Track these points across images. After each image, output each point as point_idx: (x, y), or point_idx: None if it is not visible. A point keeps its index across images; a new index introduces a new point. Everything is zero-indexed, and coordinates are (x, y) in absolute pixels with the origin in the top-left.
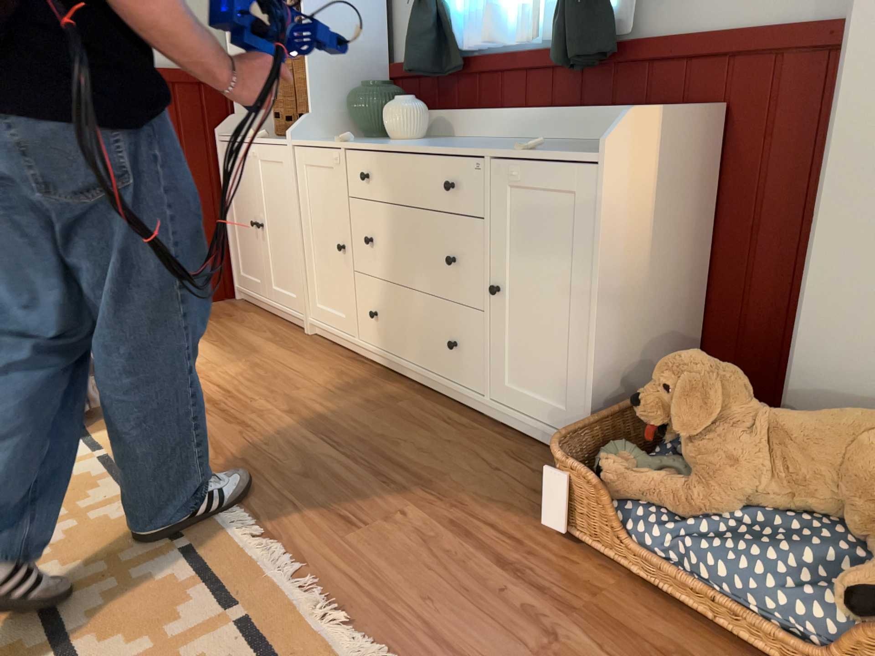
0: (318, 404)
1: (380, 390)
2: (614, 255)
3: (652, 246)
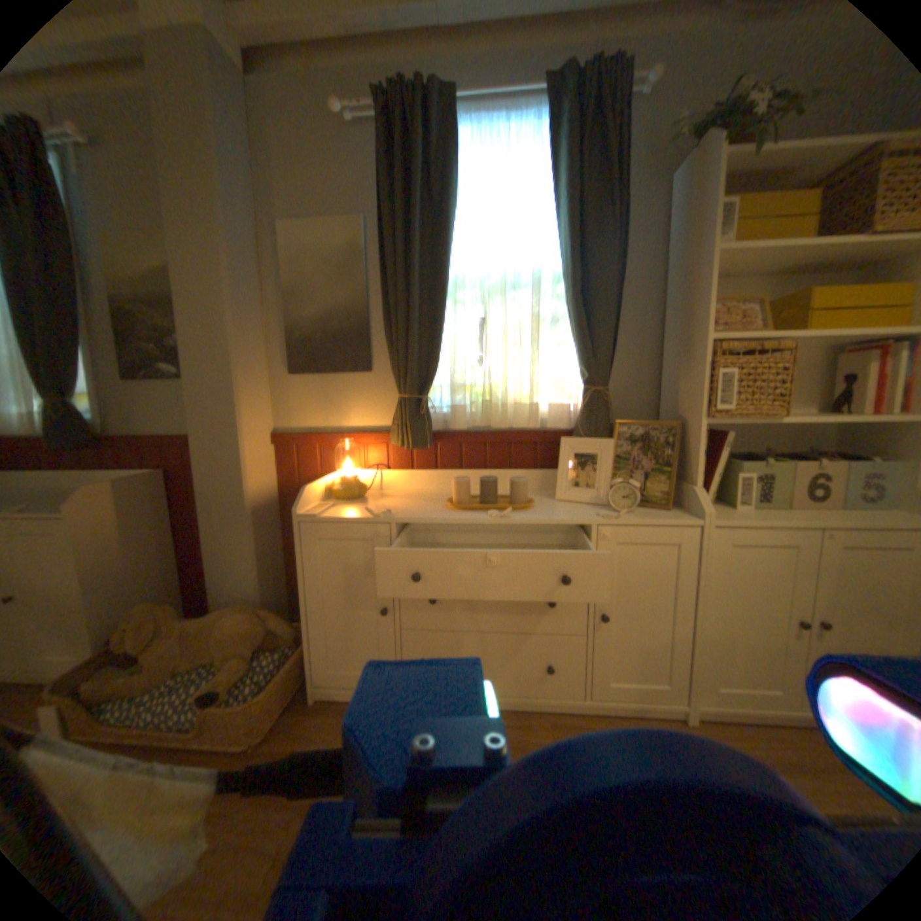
0: None
1: None
2: (91, 564)
3: (125, 550)
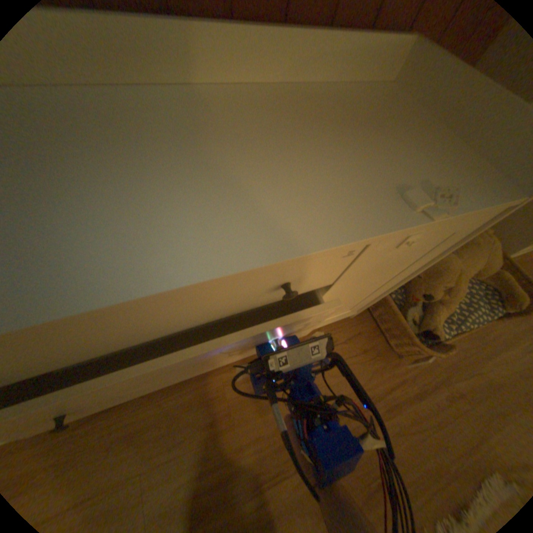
0: (192, 478)
1: (191, 403)
2: None
3: None
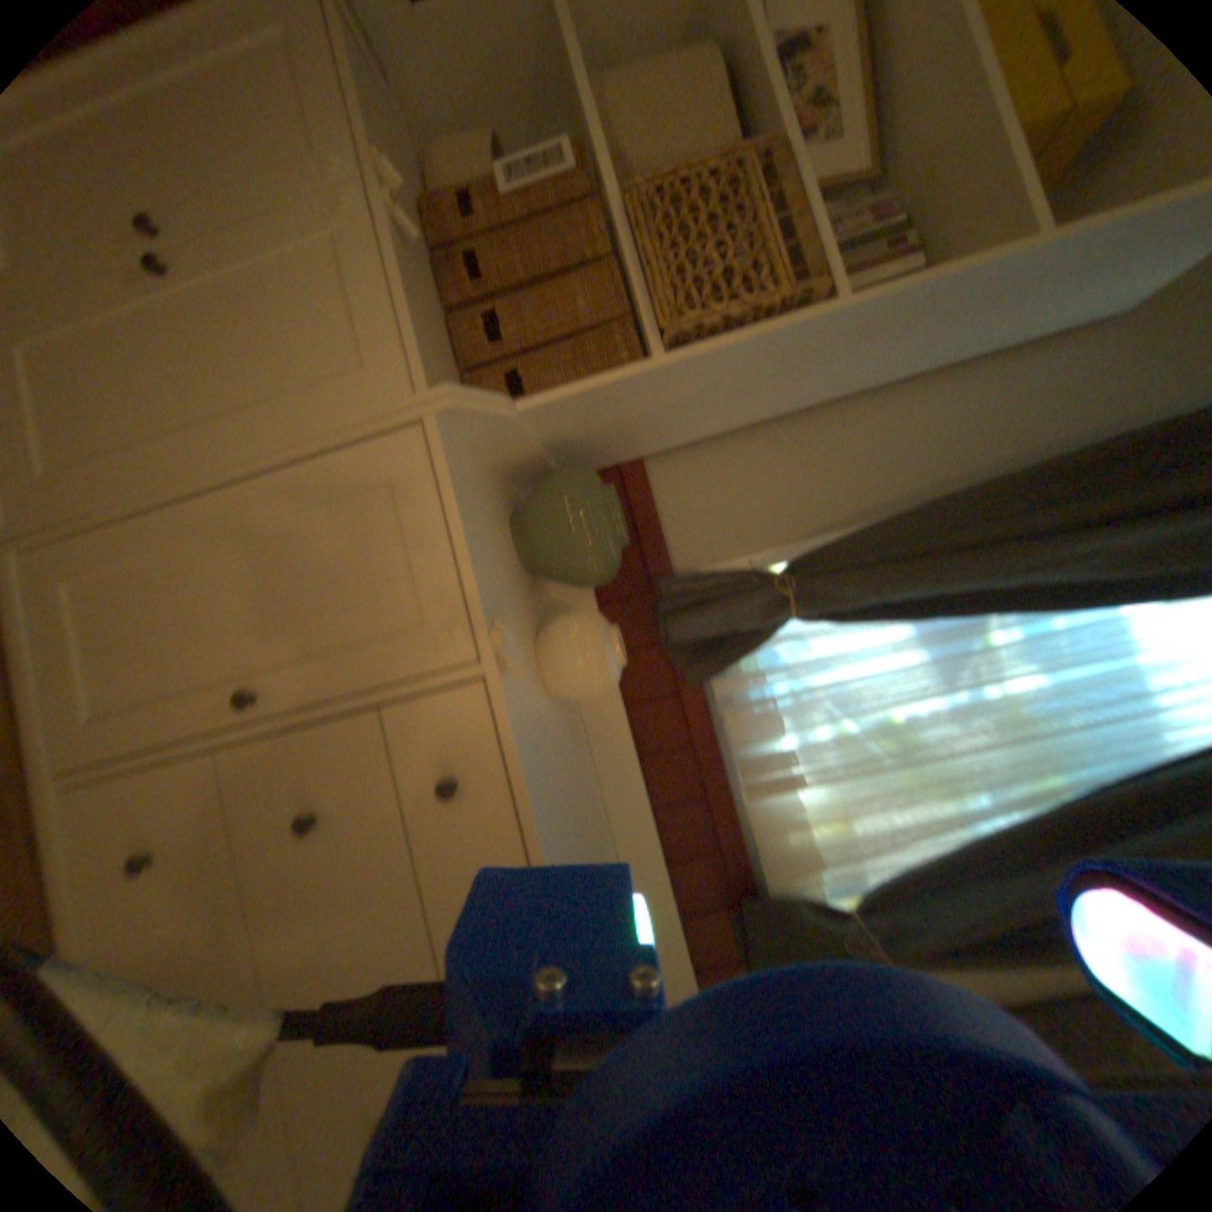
0: None
1: None
2: None
3: None
